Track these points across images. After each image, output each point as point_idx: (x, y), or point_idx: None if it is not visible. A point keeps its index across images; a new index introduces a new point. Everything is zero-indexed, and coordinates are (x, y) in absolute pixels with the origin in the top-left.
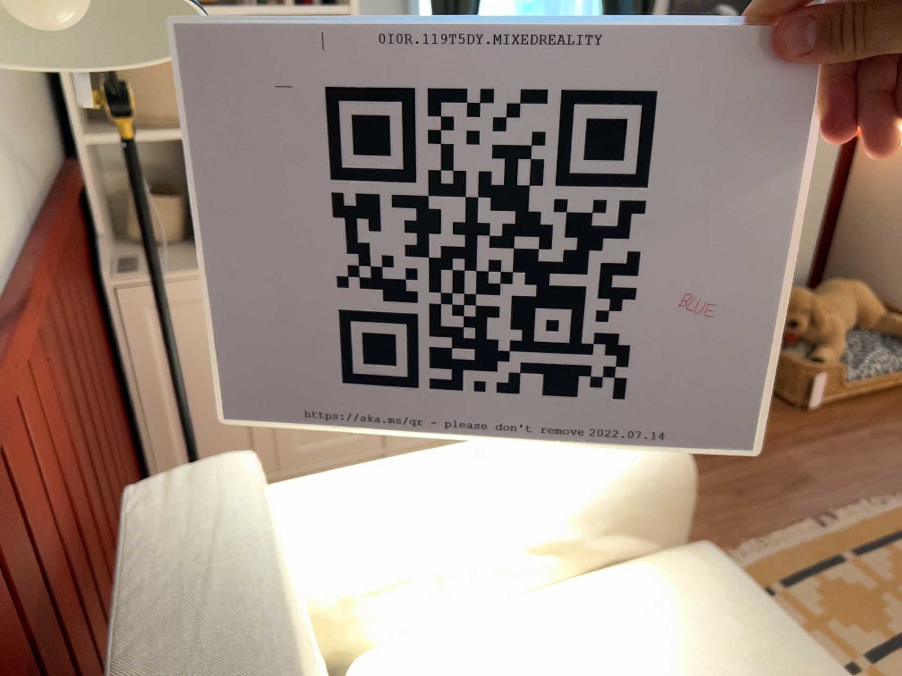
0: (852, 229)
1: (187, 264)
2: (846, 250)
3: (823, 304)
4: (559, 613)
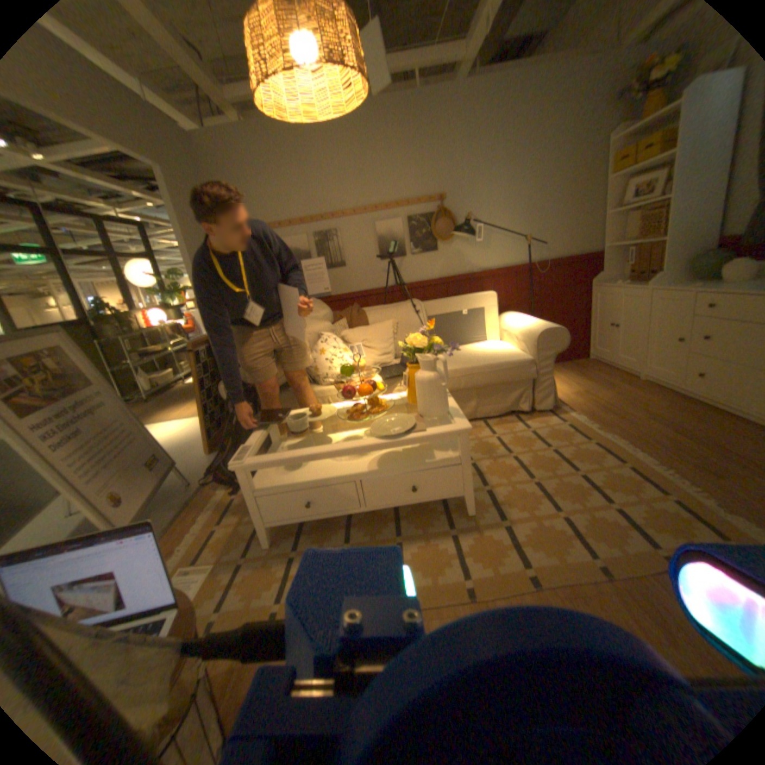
0: None
1: (612, 282)
2: None
3: None
4: (508, 347)
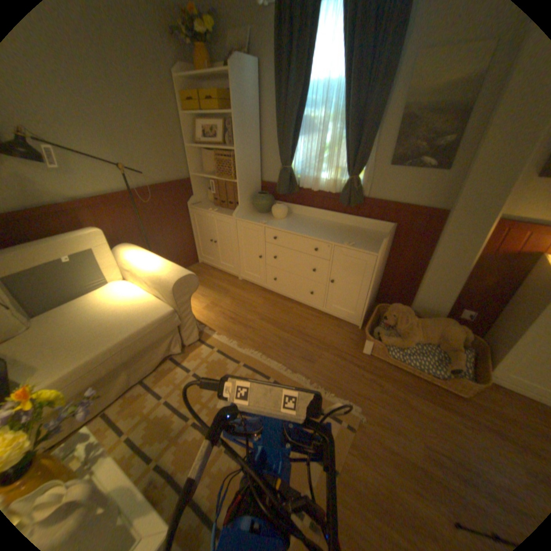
0: (509, 306)
1: (204, 207)
2: (502, 316)
3: (406, 318)
4: (140, 295)
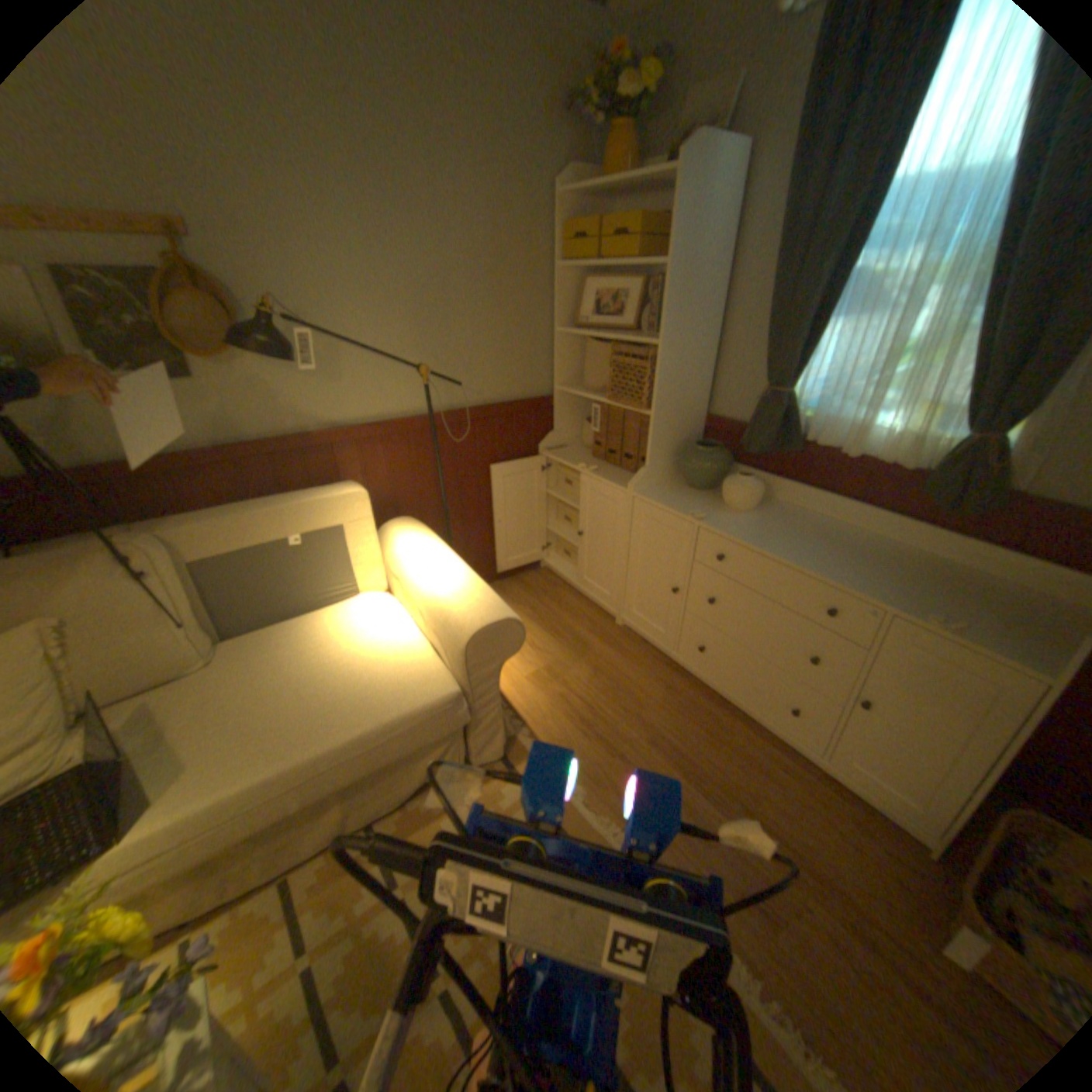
0: None
1: (571, 458)
2: None
3: None
4: (406, 637)
